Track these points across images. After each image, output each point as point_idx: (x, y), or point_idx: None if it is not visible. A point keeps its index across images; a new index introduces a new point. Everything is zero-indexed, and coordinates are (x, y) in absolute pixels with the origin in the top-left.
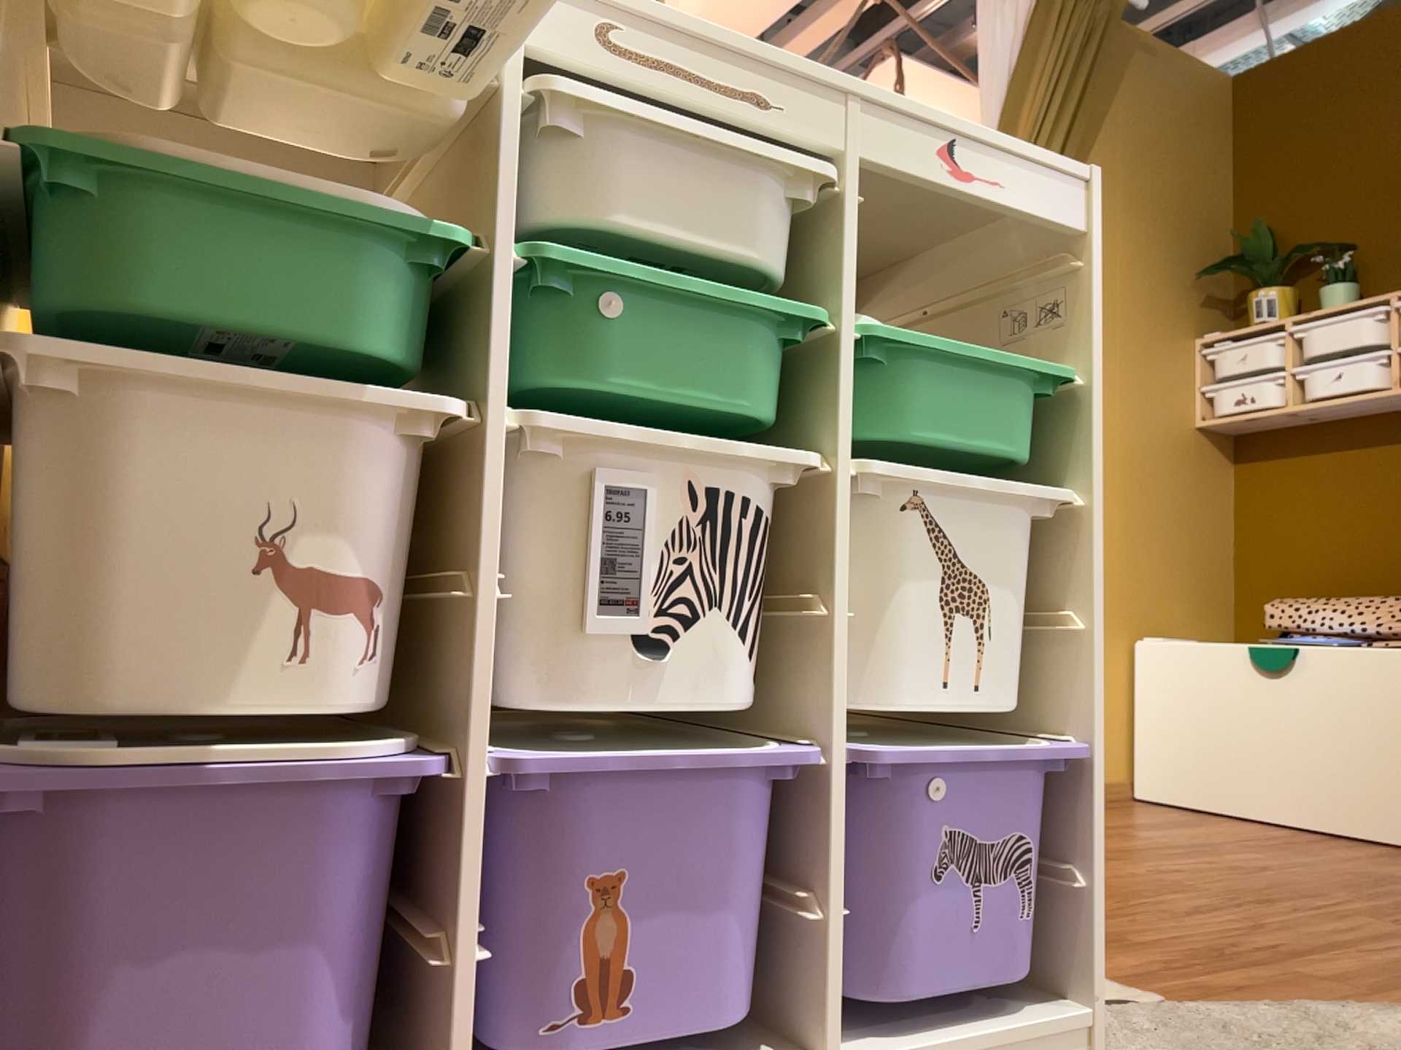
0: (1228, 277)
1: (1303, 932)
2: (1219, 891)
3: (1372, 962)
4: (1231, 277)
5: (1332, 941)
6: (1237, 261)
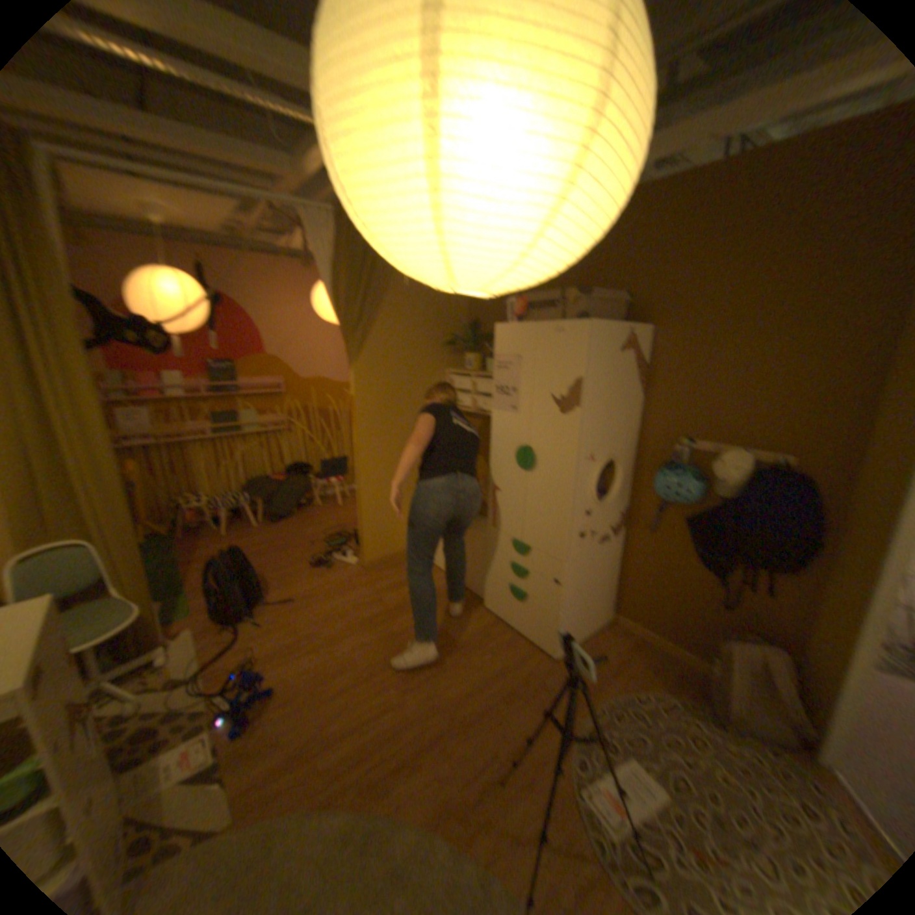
0: (461, 347)
1: (356, 725)
2: (361, 678)
3: (354, 758)
4: (462, 347)
5: (359, 734)
6: (463, 341)
